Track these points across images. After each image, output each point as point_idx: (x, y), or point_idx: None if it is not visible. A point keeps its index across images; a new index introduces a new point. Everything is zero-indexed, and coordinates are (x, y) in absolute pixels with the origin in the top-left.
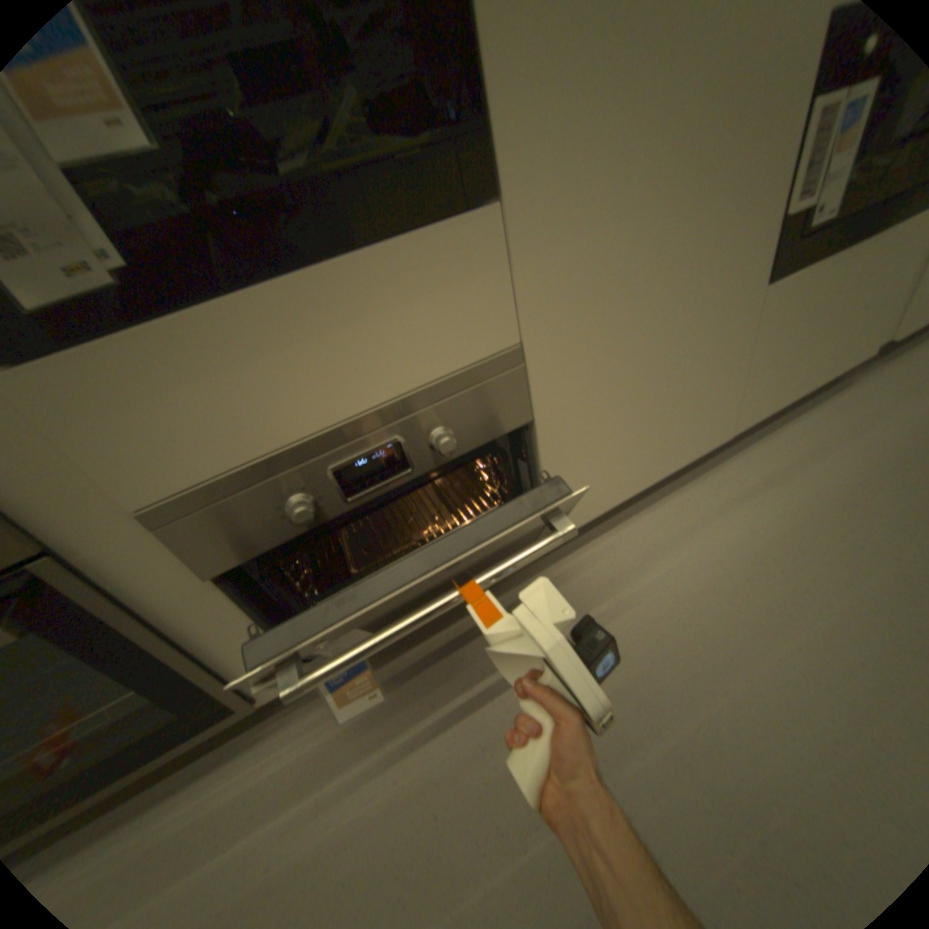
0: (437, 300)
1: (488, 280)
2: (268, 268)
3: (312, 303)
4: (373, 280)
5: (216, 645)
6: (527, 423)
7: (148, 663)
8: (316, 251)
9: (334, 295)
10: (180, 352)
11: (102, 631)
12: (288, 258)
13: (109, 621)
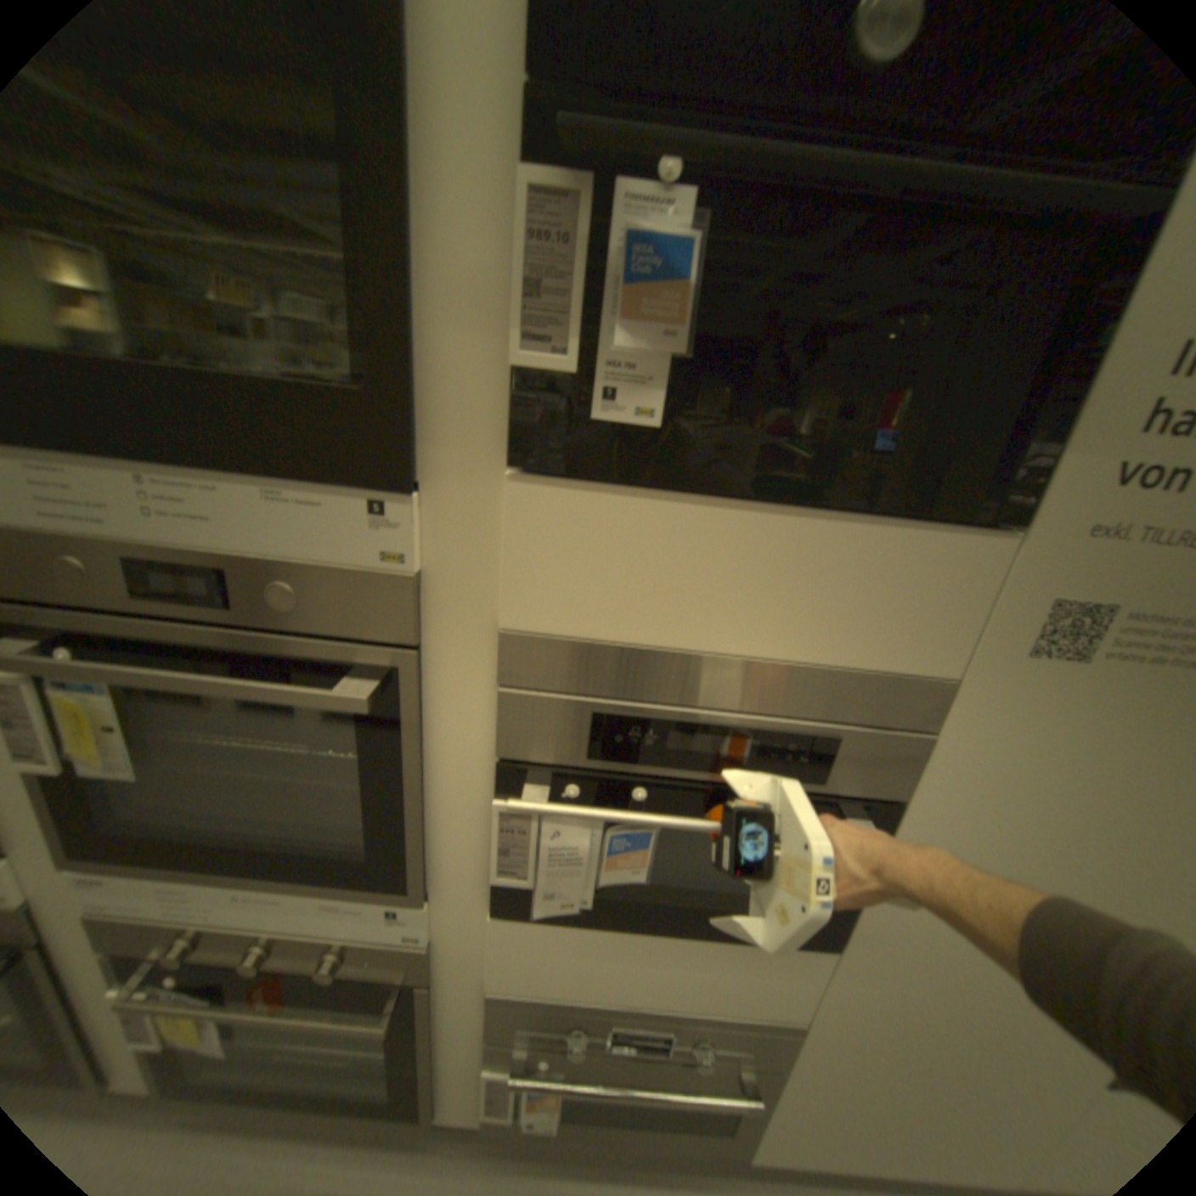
0: (759, 985)
1: (806, 990)
2: (662, 935)
3: (675, 957)
4: (722, 962)
5: (445, 1066)
6: (784, 1071)
7: (411, 1071)
8: (697, 938)
9: (692, 959)
10: (582, 948)
11: (411, 1043)
12: (678, 935)
13: (417, 1034)
